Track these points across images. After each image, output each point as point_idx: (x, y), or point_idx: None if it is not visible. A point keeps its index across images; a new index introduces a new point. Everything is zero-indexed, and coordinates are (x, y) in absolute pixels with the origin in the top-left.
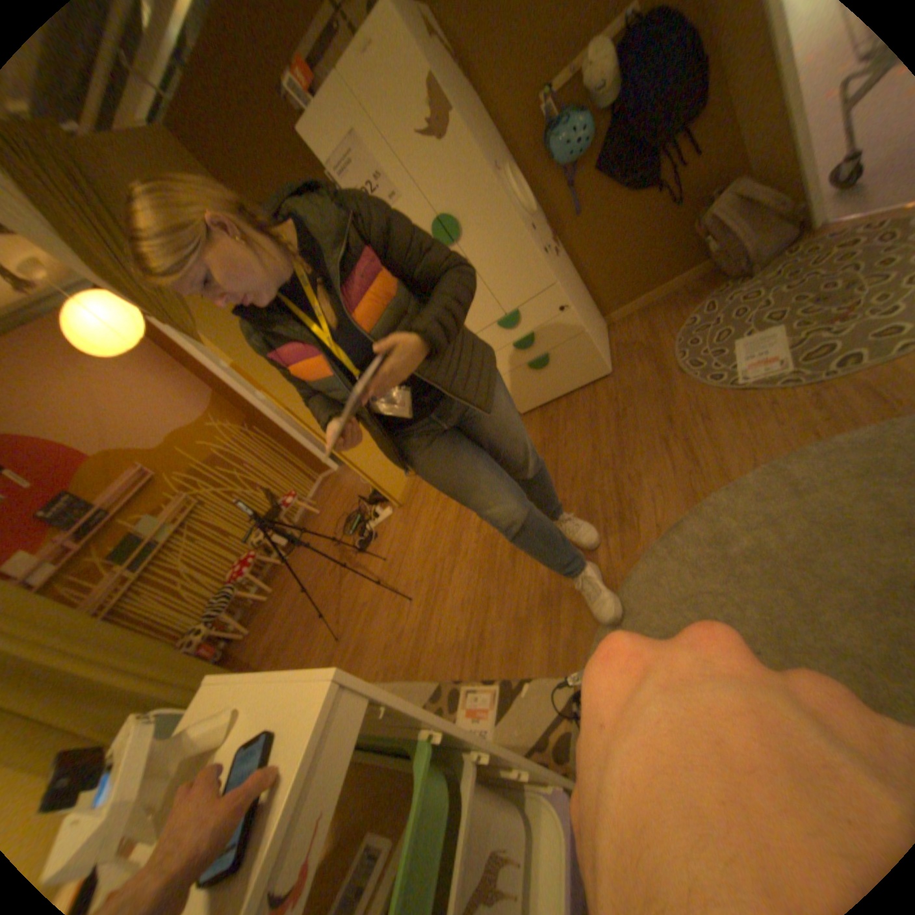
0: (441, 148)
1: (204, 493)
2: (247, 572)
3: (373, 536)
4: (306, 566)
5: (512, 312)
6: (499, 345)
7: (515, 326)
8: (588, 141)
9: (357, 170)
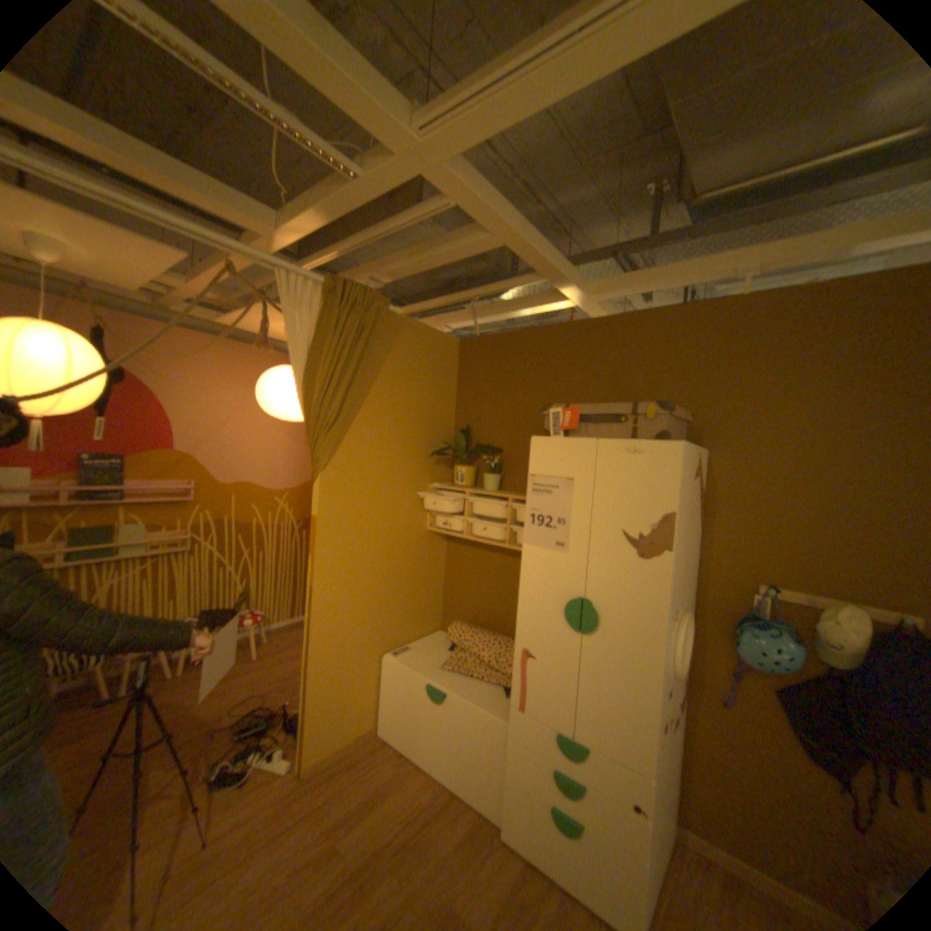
0: (634, 565)
1: (204, 549)
2: (131, 659)
3: (239, 784)
4: (169, 719)
5: (580, 749)
6: (539, 754)
7: (571, 762)
8: (785, 673)
9: (548, 504)
